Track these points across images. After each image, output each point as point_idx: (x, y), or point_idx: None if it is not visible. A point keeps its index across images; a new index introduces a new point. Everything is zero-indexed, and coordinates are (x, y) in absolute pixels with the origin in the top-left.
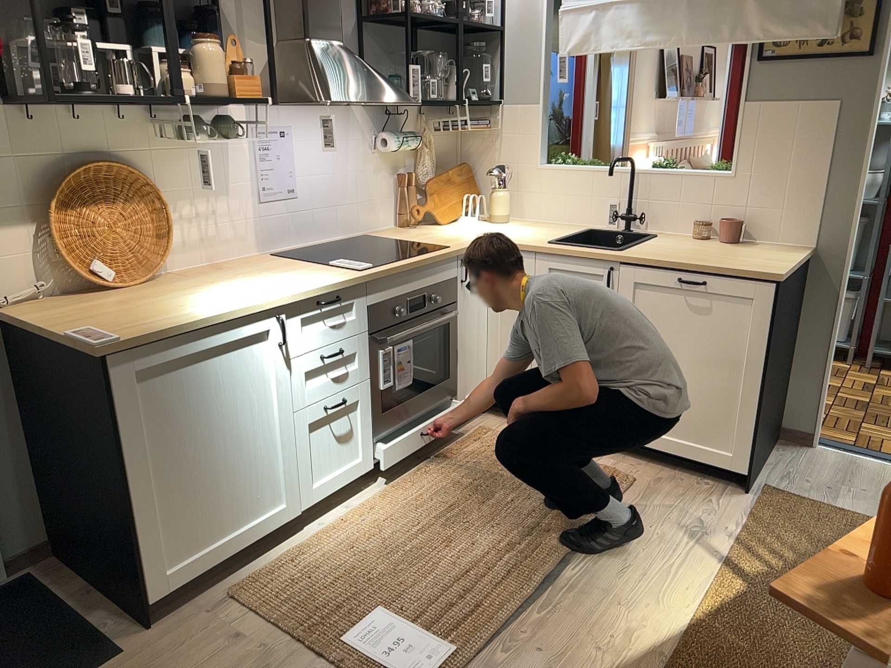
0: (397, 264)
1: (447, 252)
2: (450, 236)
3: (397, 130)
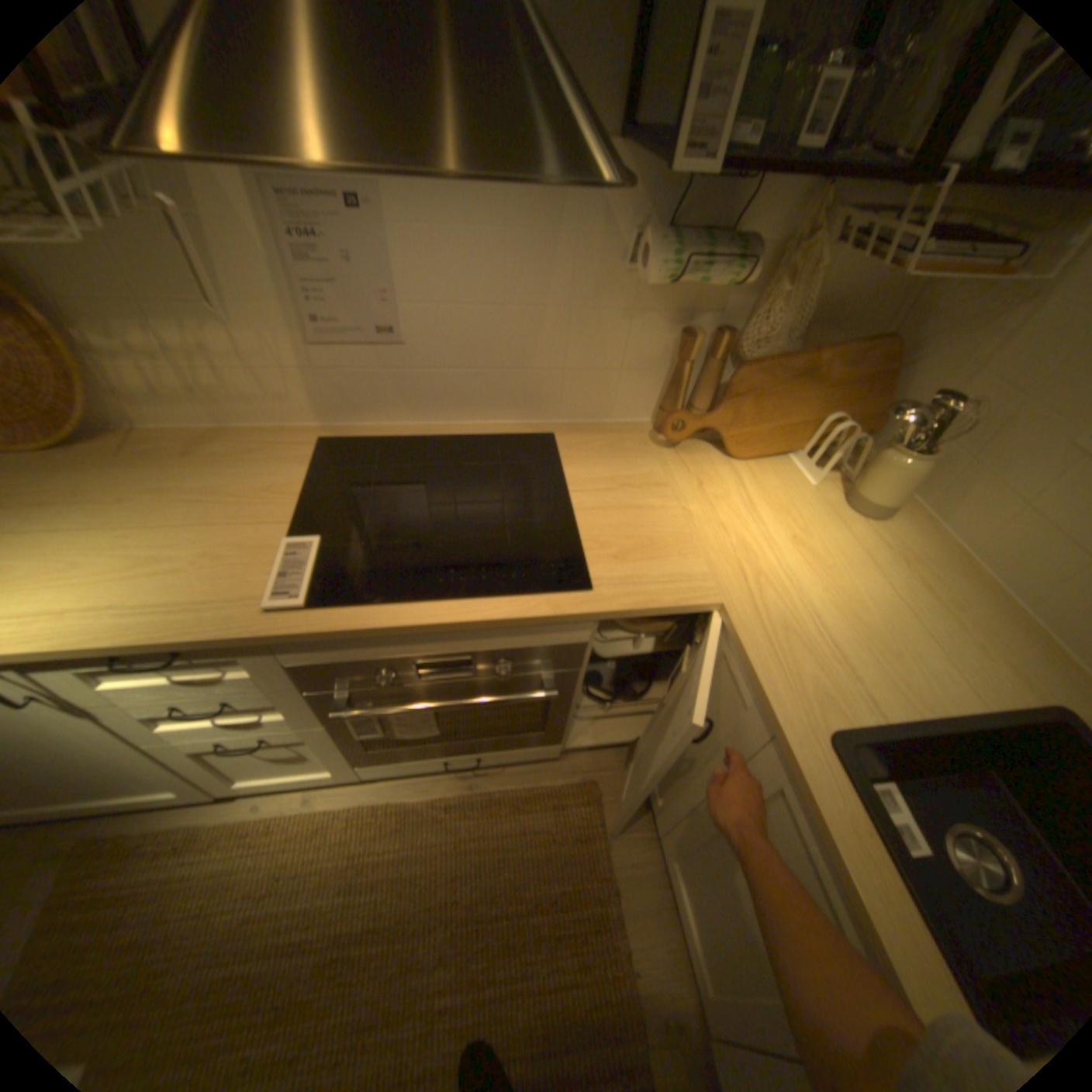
0: (373, 615)
1: (548, 613)
2: (669, 526)
3: (725, 218)
